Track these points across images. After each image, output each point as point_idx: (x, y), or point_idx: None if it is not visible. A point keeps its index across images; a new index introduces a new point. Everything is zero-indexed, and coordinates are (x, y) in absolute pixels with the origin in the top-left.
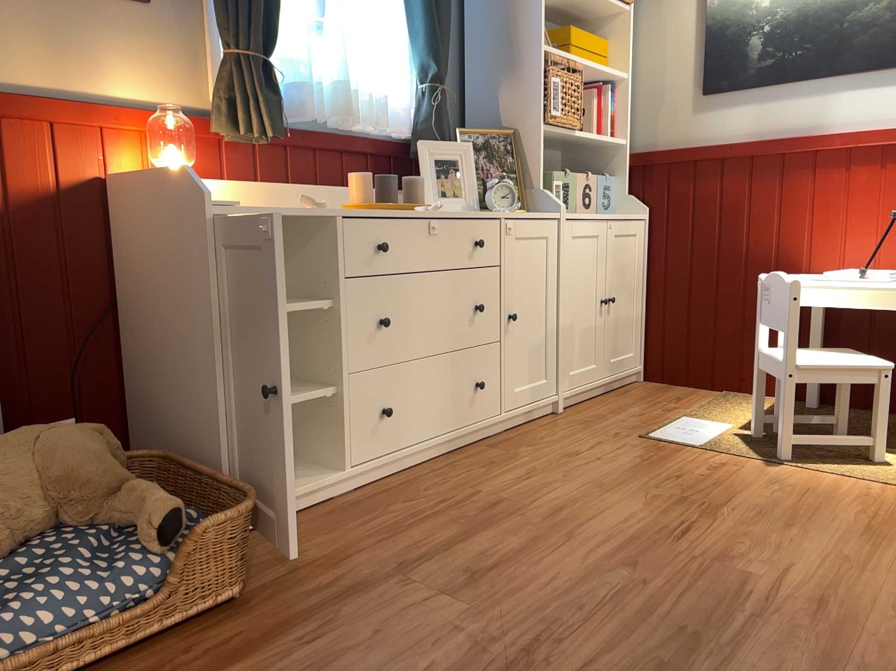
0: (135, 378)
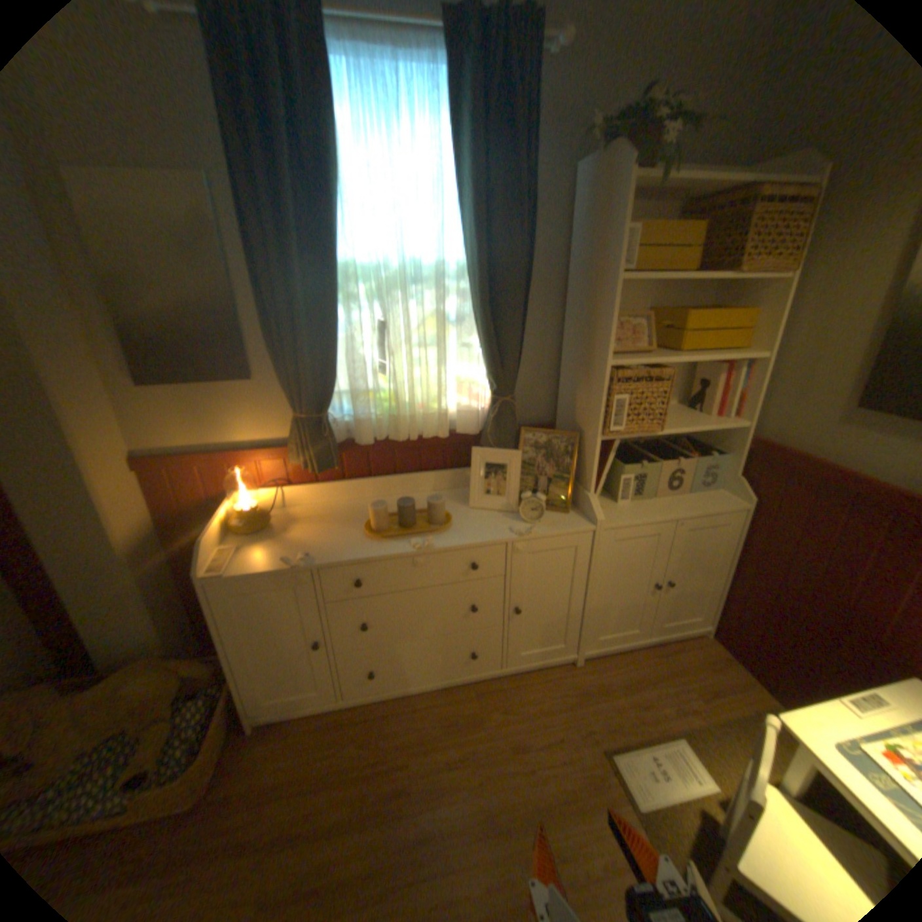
0: None
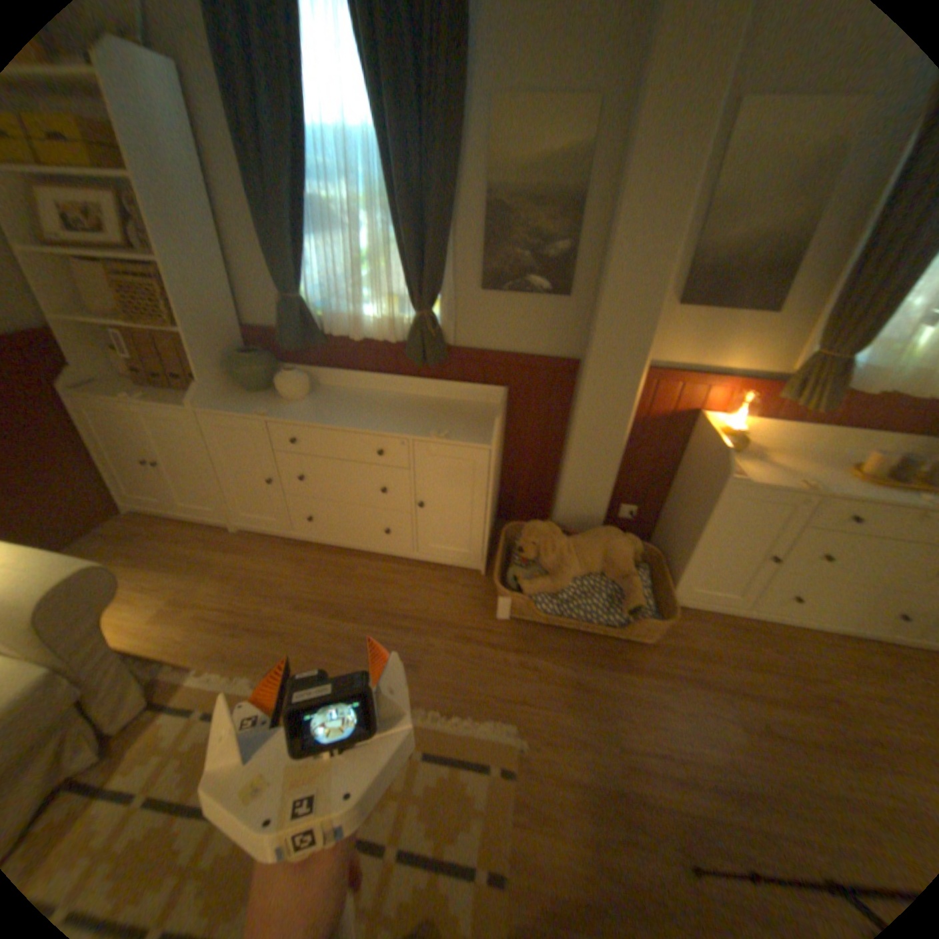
0: (670, 505)
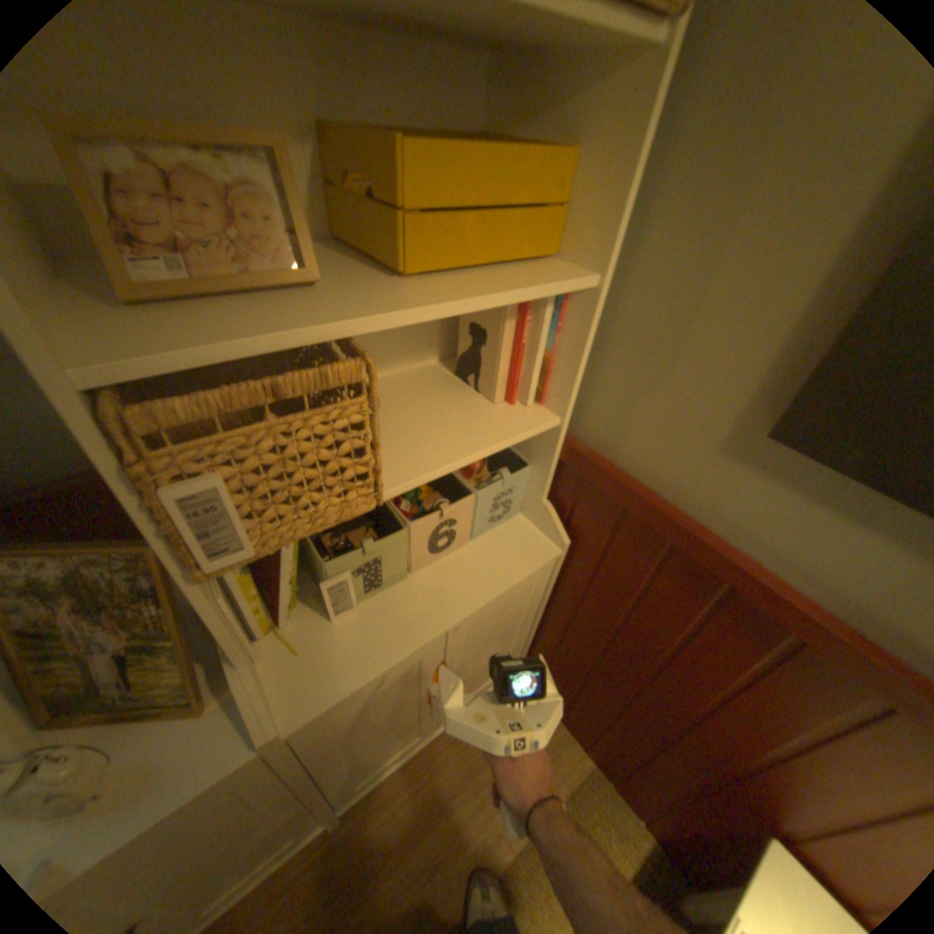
0: None
